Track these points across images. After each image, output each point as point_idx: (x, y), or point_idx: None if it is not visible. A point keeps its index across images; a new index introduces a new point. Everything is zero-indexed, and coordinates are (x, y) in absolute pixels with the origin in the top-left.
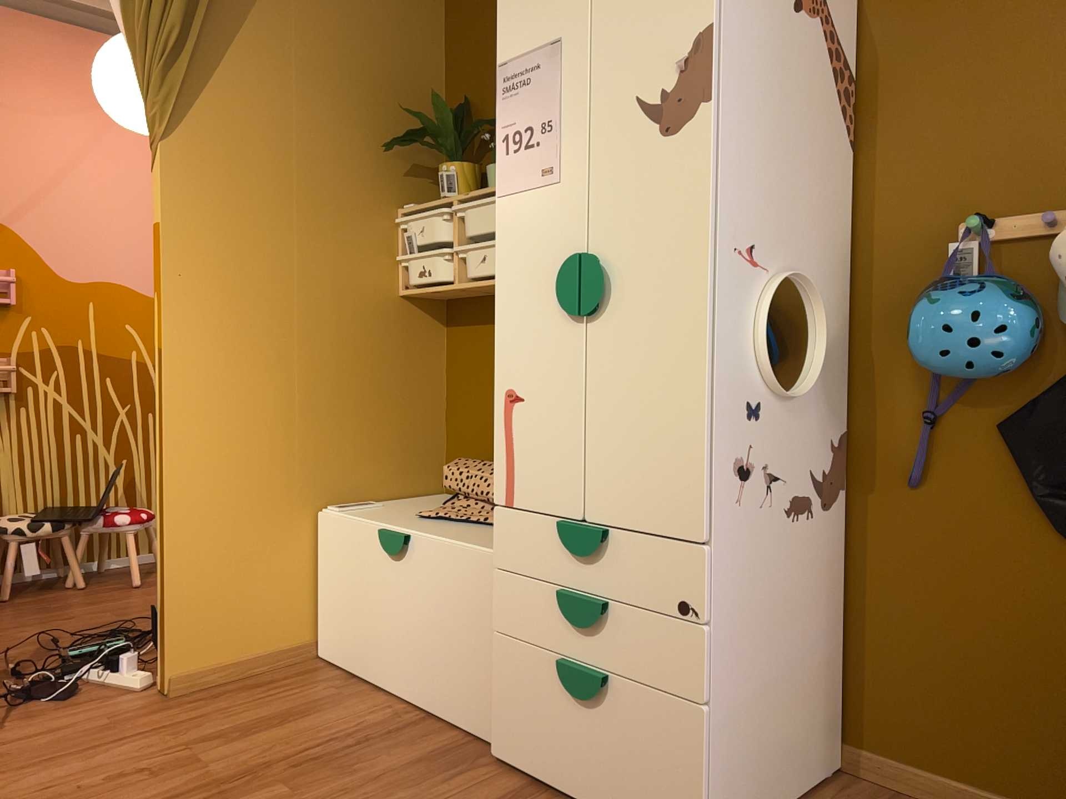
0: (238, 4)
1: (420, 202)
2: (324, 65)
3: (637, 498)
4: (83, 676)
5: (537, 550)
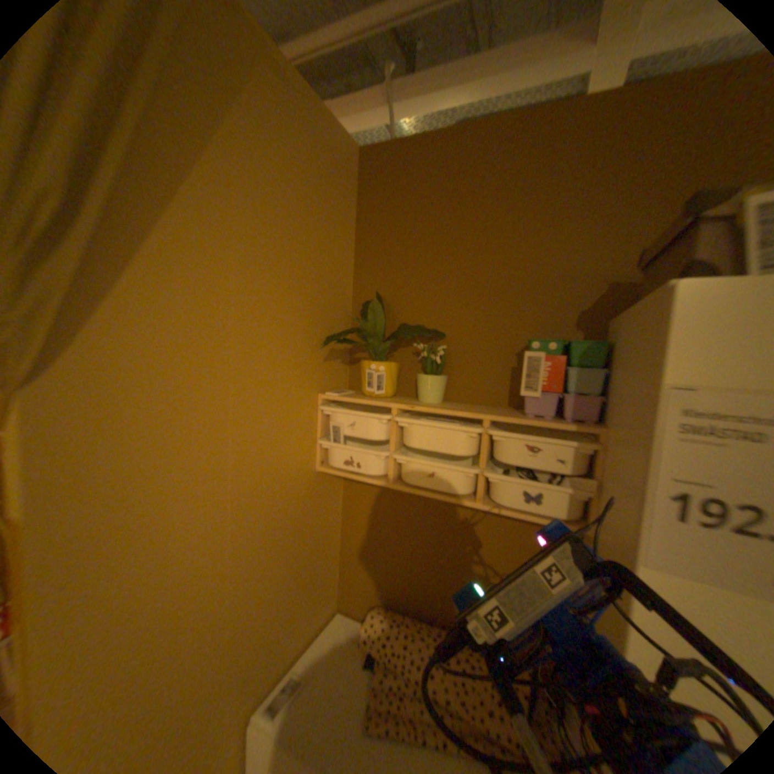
0: (166, 169)
1: (336, 382)
2: (267, 257)
3: None
4: None
5: None
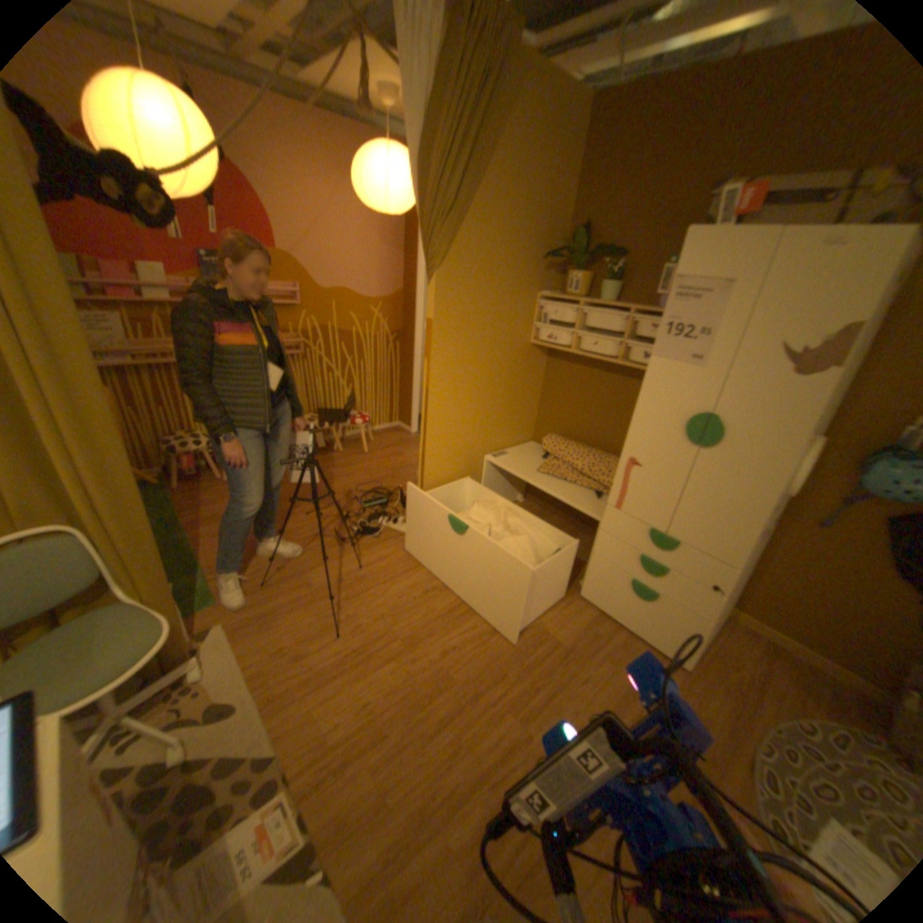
0: (478, 167)
1: (548, 287)
2: (516, 203)
3: (704, 537)
4: (379, 522)
5: (631, 533)
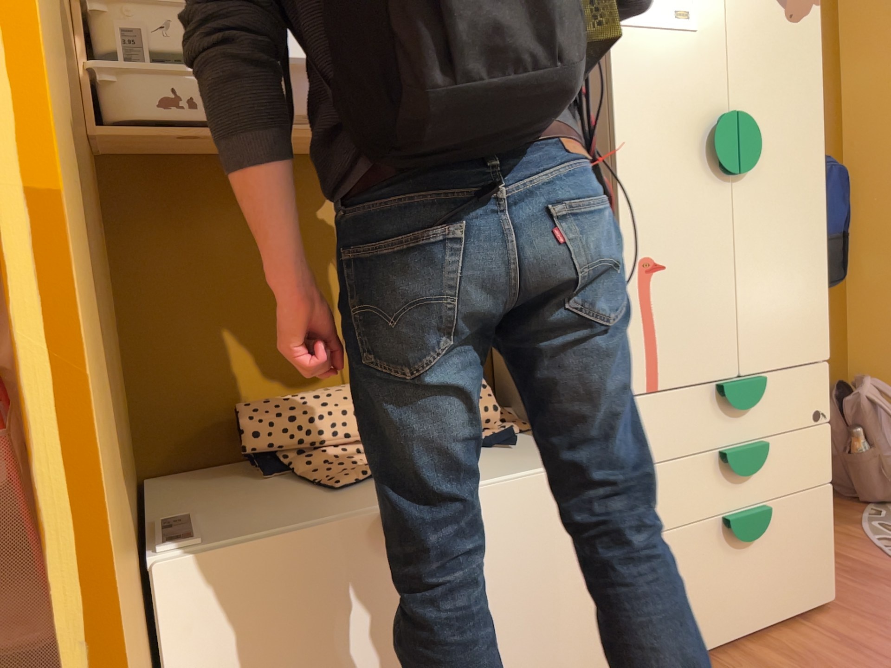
0: None
1: None
2: None
3: (783, 339)
4: None
5: (691, 425)
